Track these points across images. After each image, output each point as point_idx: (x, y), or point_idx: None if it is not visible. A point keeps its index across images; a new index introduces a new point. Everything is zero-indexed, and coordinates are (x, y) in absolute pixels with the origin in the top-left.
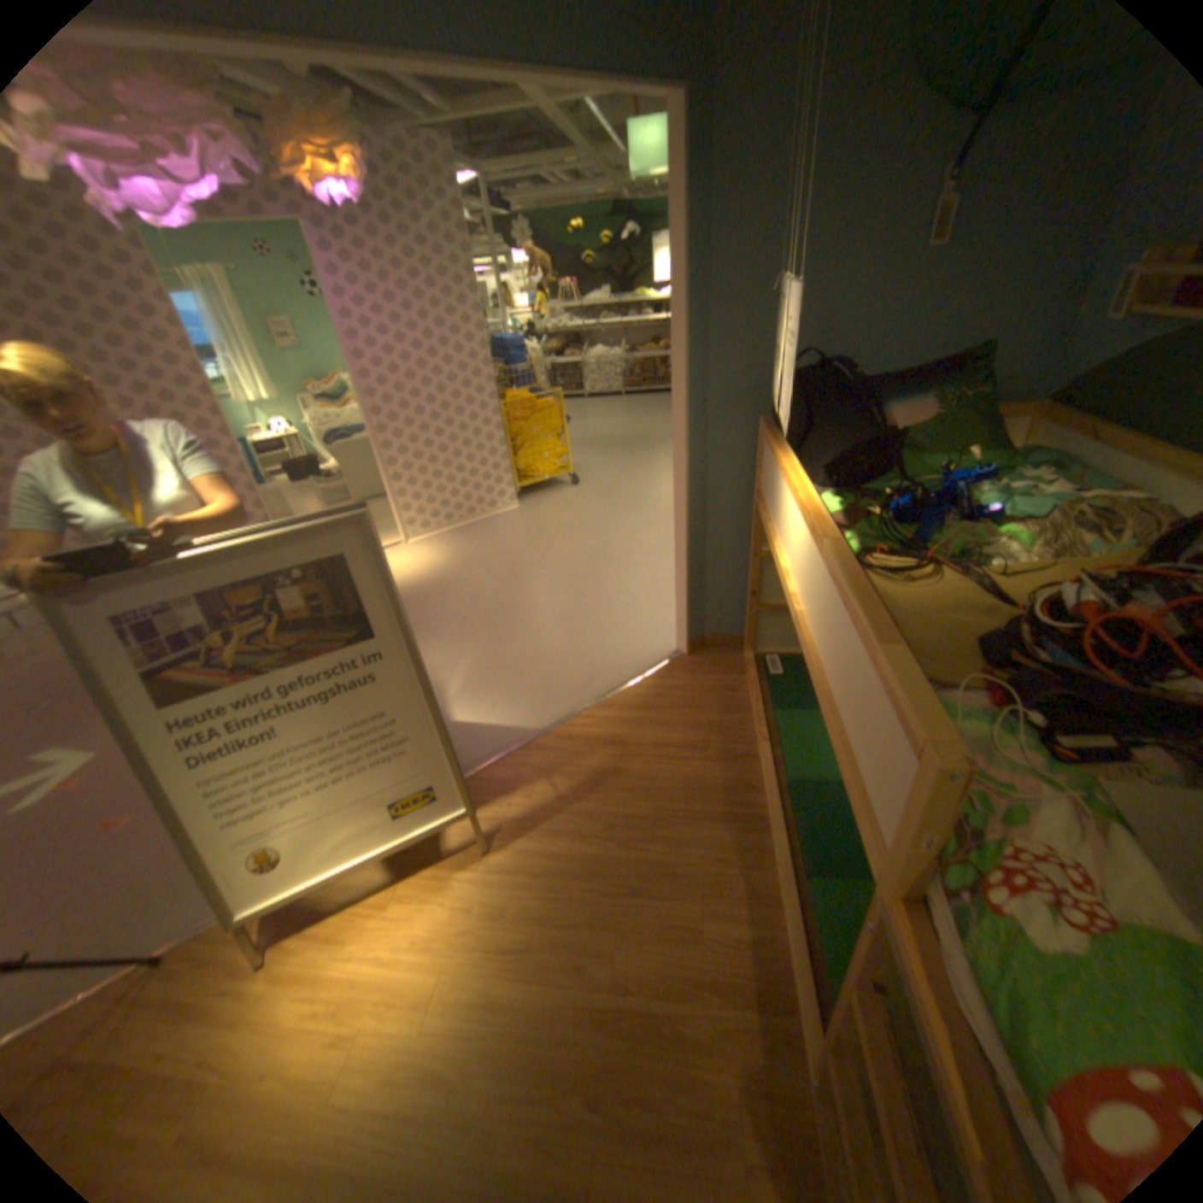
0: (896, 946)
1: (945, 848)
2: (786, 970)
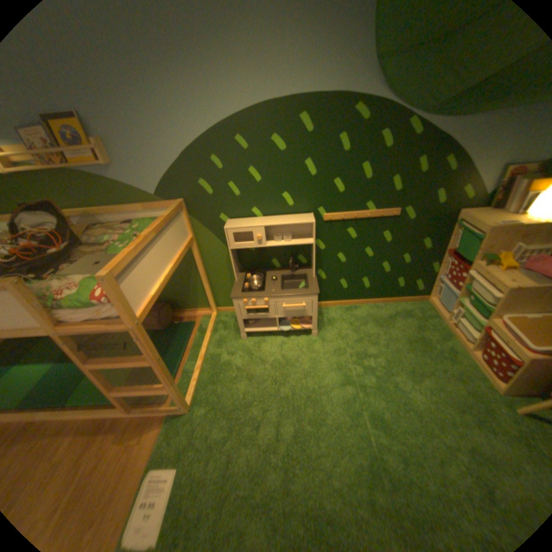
0: (64, 334)
1: (40, 302)
2: (90, 422)
